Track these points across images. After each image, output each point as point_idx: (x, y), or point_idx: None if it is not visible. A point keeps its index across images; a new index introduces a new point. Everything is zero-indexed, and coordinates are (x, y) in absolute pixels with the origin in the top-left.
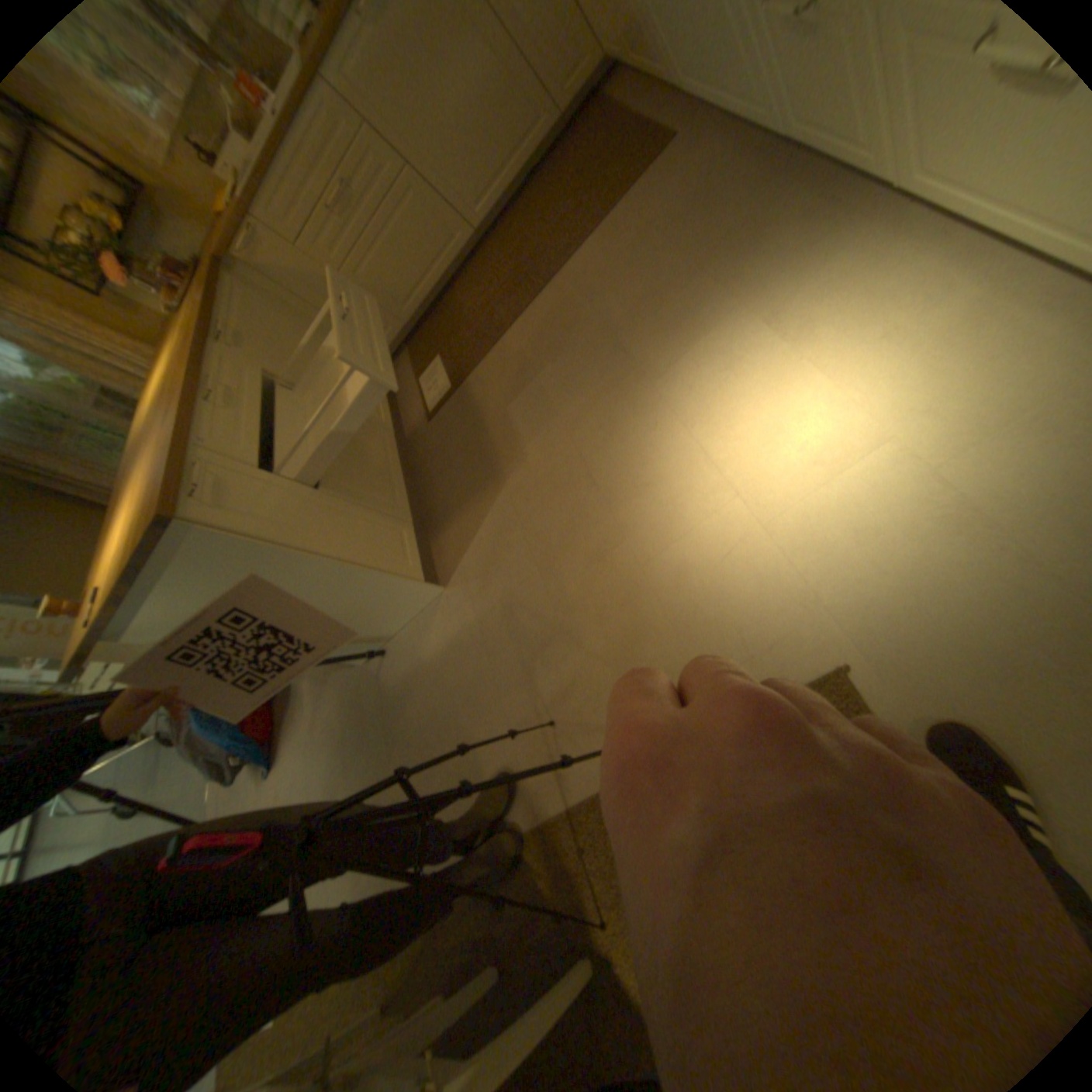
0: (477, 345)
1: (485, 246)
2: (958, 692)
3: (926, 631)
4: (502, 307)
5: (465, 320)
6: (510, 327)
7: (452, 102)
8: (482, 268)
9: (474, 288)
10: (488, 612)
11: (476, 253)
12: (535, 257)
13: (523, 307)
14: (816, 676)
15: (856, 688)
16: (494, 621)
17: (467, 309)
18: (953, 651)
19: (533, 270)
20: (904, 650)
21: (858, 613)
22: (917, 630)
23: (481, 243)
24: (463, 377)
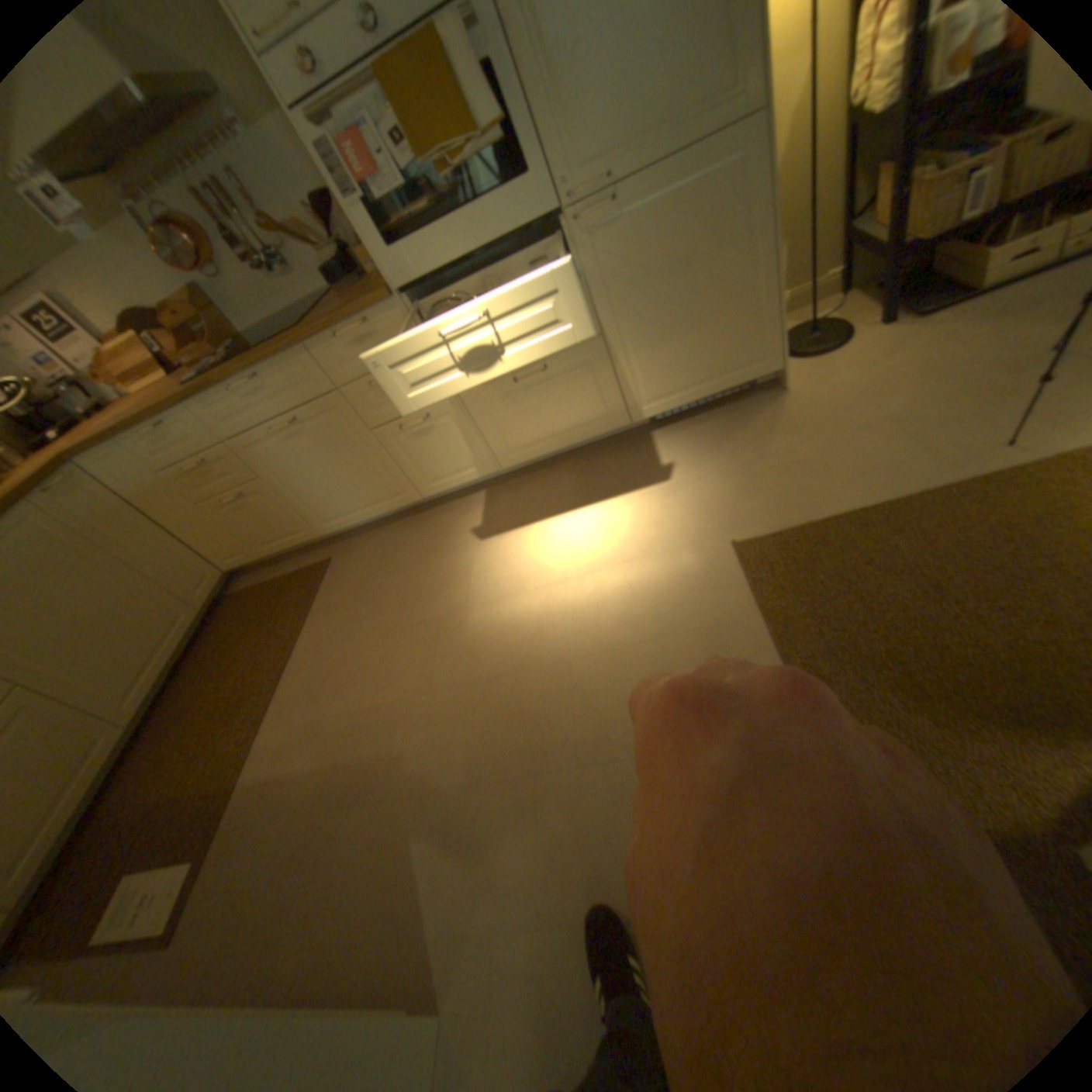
0: (211, 793)
1: (141, 744)
2: (761, 507)
3: (724, 512)
4: (227, 740)
5: (158, 807)
6: (258, 736)
7: (81, 621)
8: (152, 757)
9: (152, 777)
10: (536, 905)
11: (126, 760)
12: (244, 684)
13: (264, 712)
14: (737, 559)
15: (750, 541)
16: (556, 895)
17: (152, 798)
18: (738, 505)
19: (251, 690)
20: (732, 521)
21: (703, 534)
22: (722, 514)
23: (131, 748)
24: (210, 834)
